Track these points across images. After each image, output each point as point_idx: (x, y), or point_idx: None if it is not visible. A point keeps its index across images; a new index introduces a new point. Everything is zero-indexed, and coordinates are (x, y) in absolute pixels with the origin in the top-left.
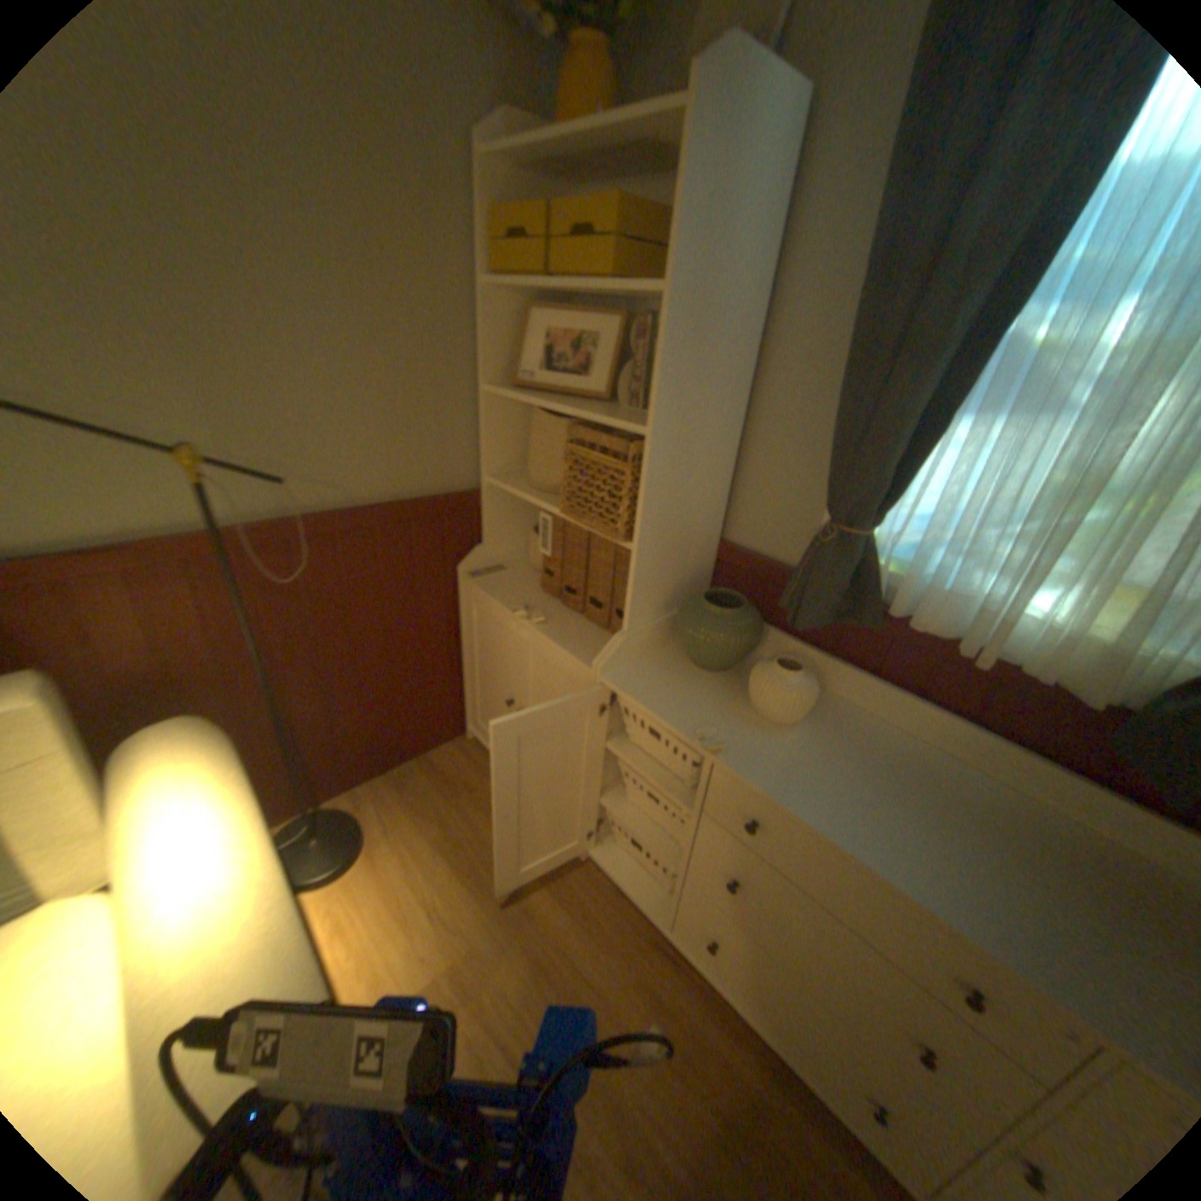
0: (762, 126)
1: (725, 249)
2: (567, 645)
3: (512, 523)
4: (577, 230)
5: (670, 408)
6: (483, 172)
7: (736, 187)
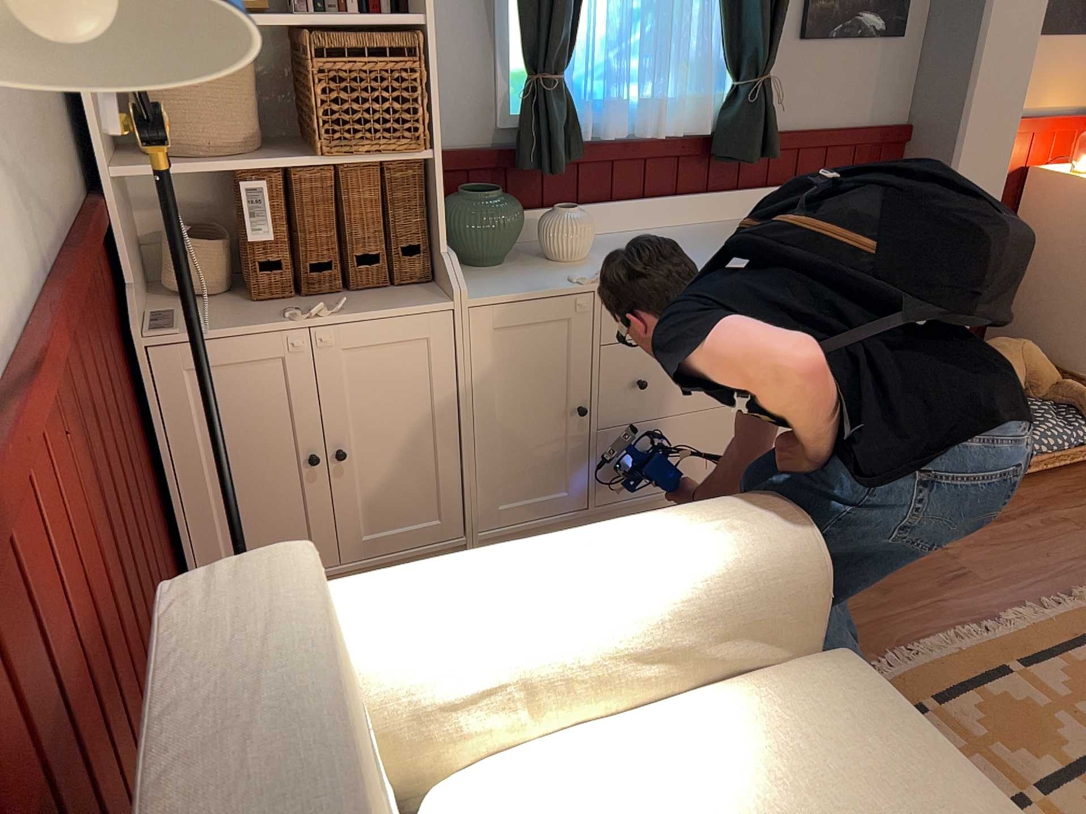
0: None
1: None
2: (391, 308)
3: (132, 247)
4: None
5: None
6: None
7: None
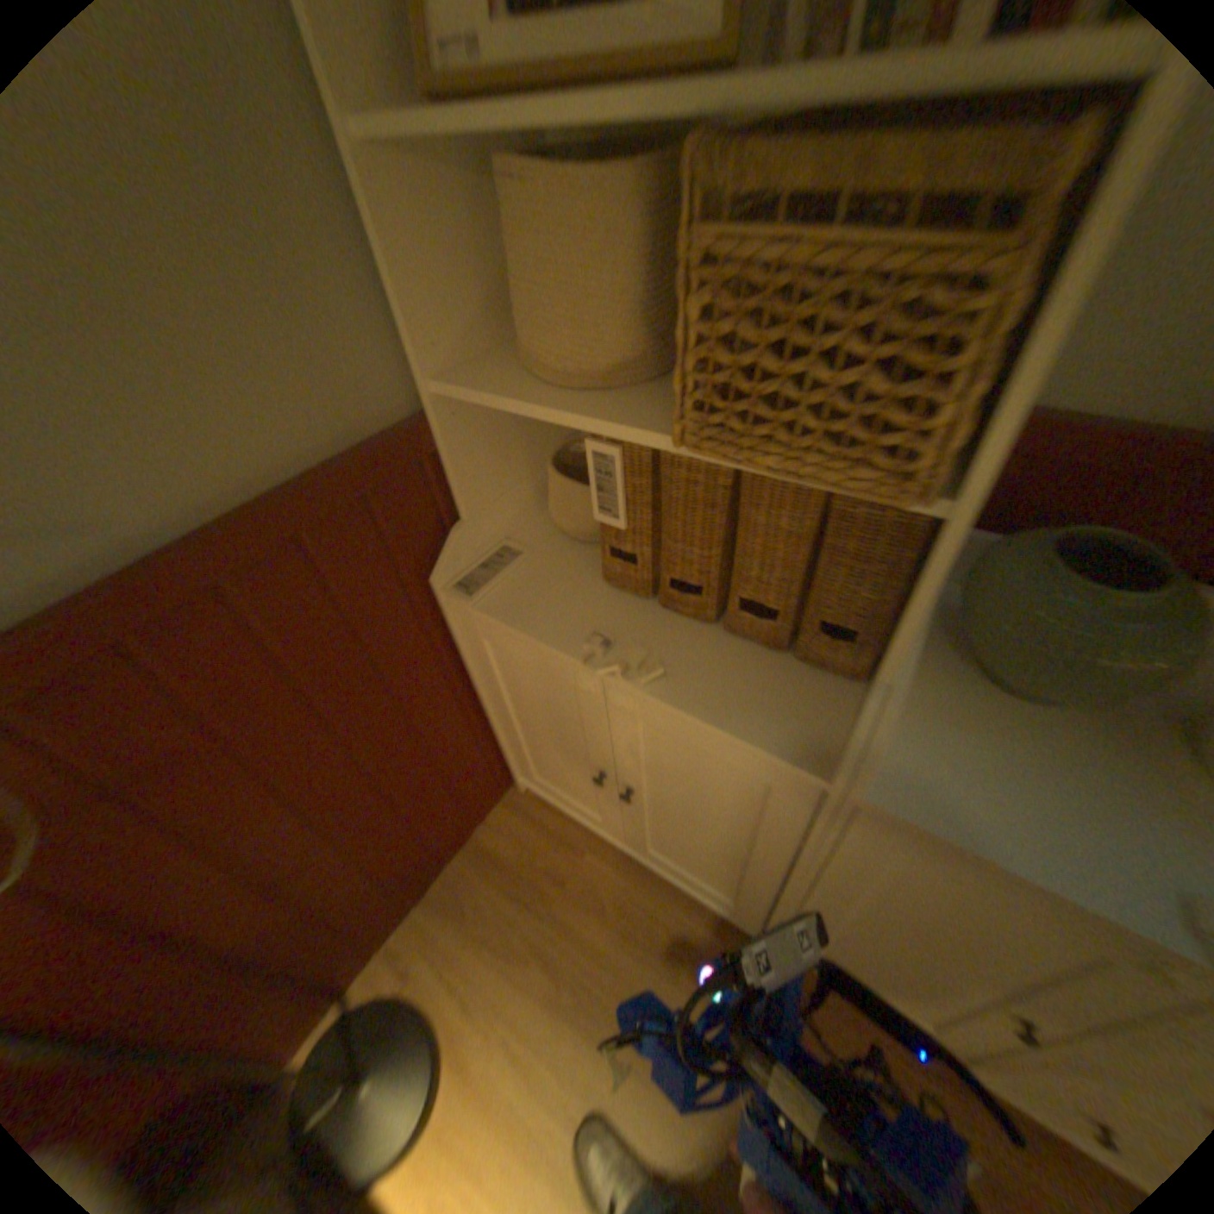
0: None
1: None
2: (738, 717)
3: (506, 460)
4: None
5: None
6: None
7: None
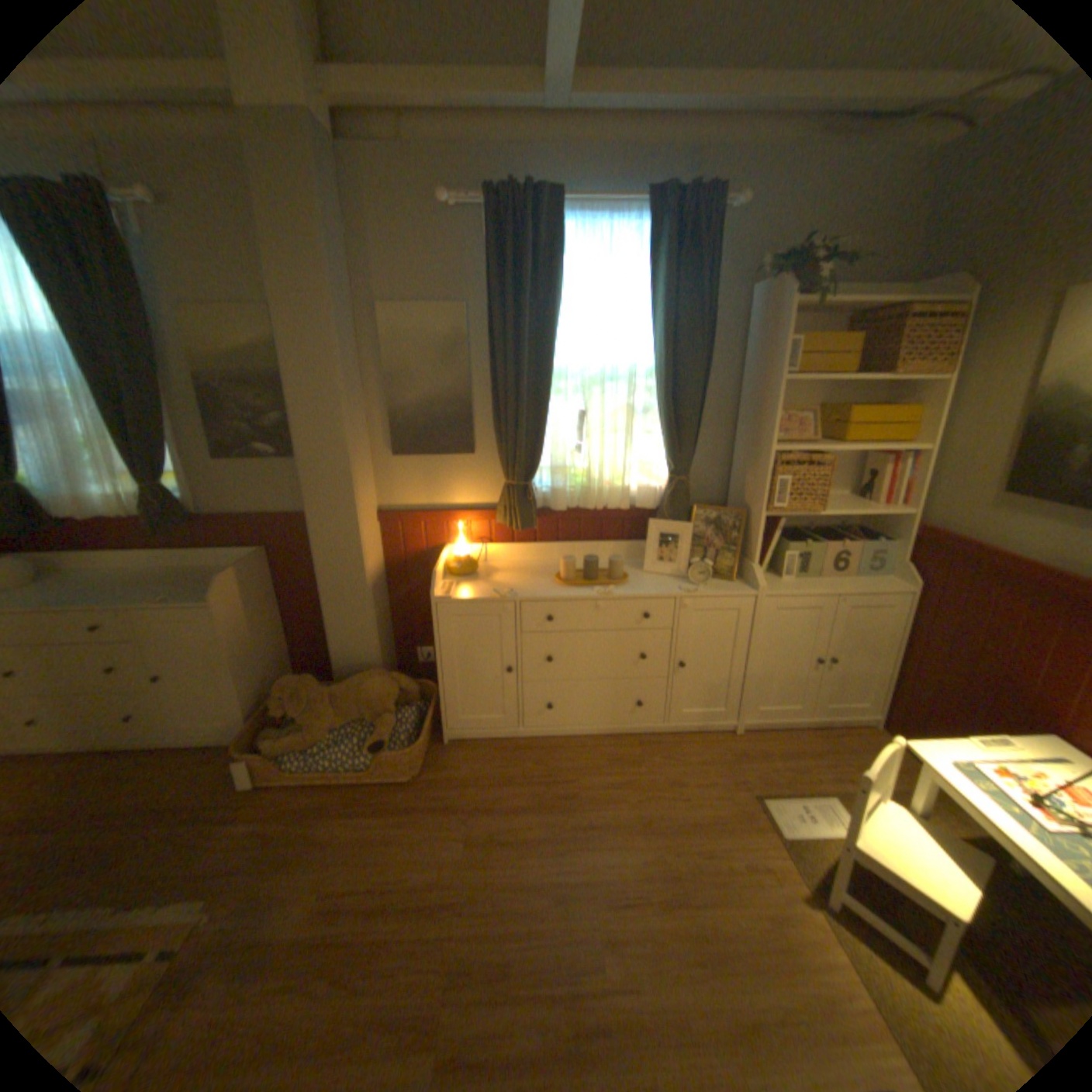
0: None
1: None
2: None
3: None
4: None
5: None
6: None
7: None
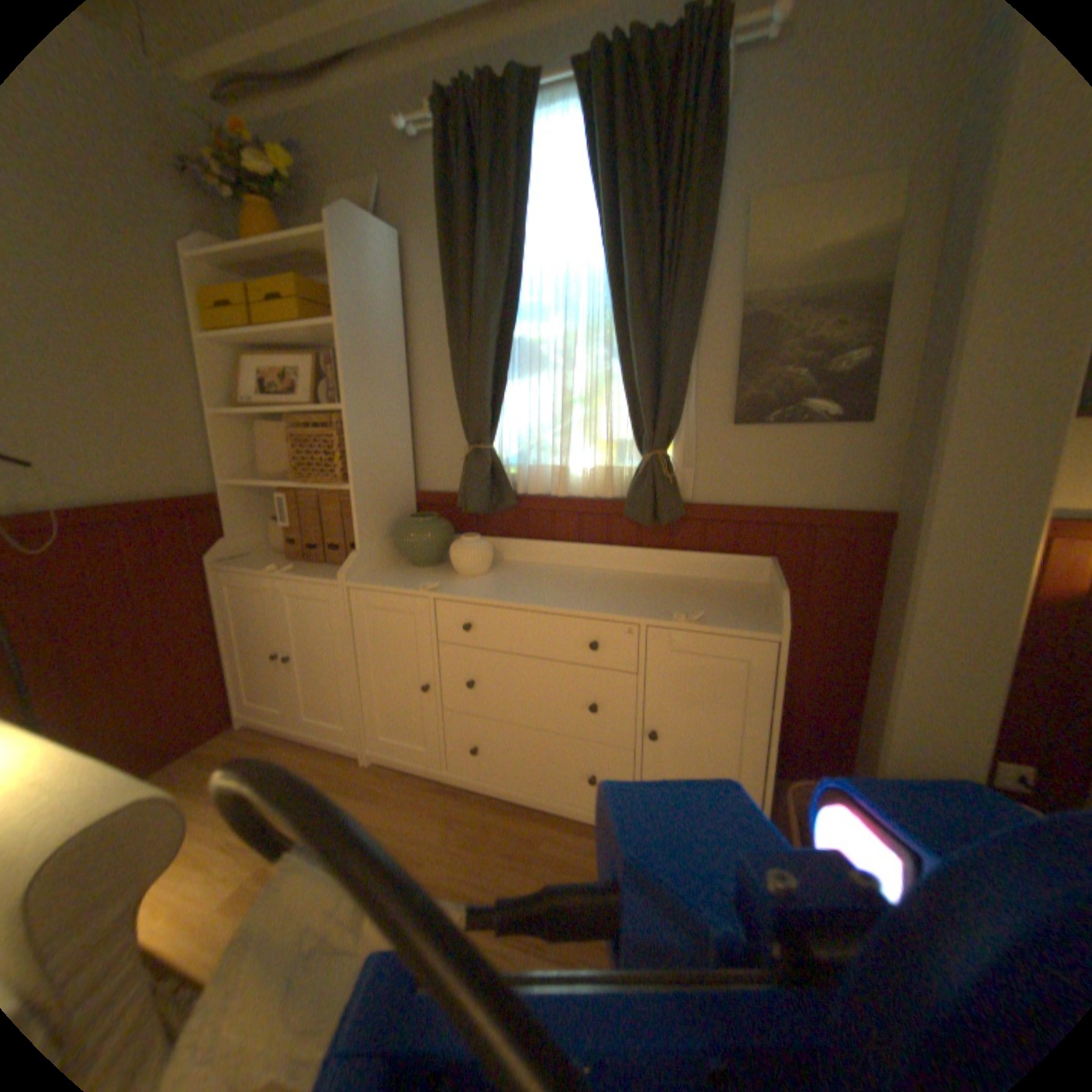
0: (371, 246)
1: (366, 305)
2: (316, 577)
3: (250, 520)
4: (268, 302)
5: (354, 392)
6: (188, 270)
7: (364, 274)
